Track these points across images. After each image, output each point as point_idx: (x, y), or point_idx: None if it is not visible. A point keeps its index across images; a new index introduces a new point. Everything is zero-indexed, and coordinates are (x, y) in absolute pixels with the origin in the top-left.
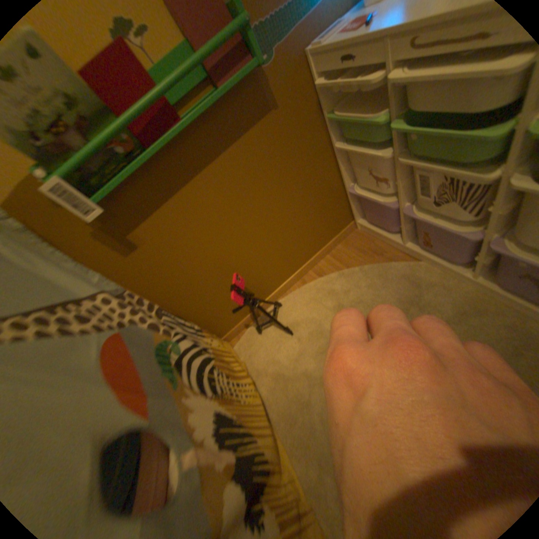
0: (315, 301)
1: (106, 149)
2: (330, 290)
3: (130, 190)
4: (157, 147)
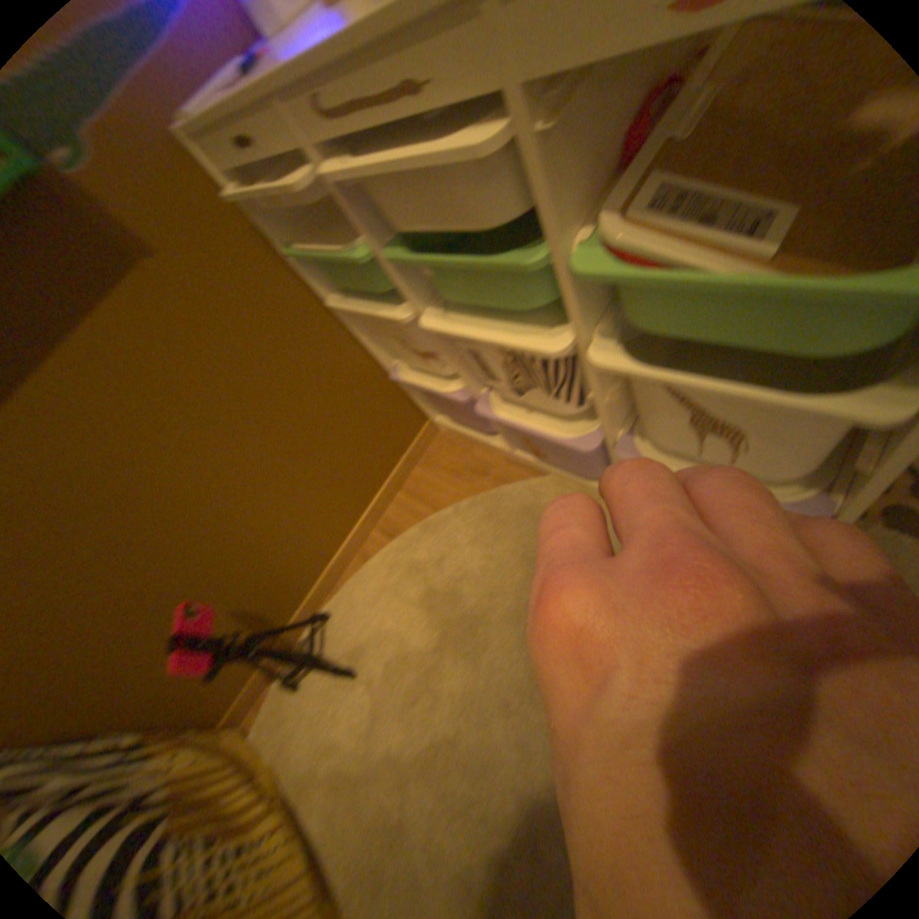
0: (387, 595)
1: None
2: (410, 568)
3: None
4: None
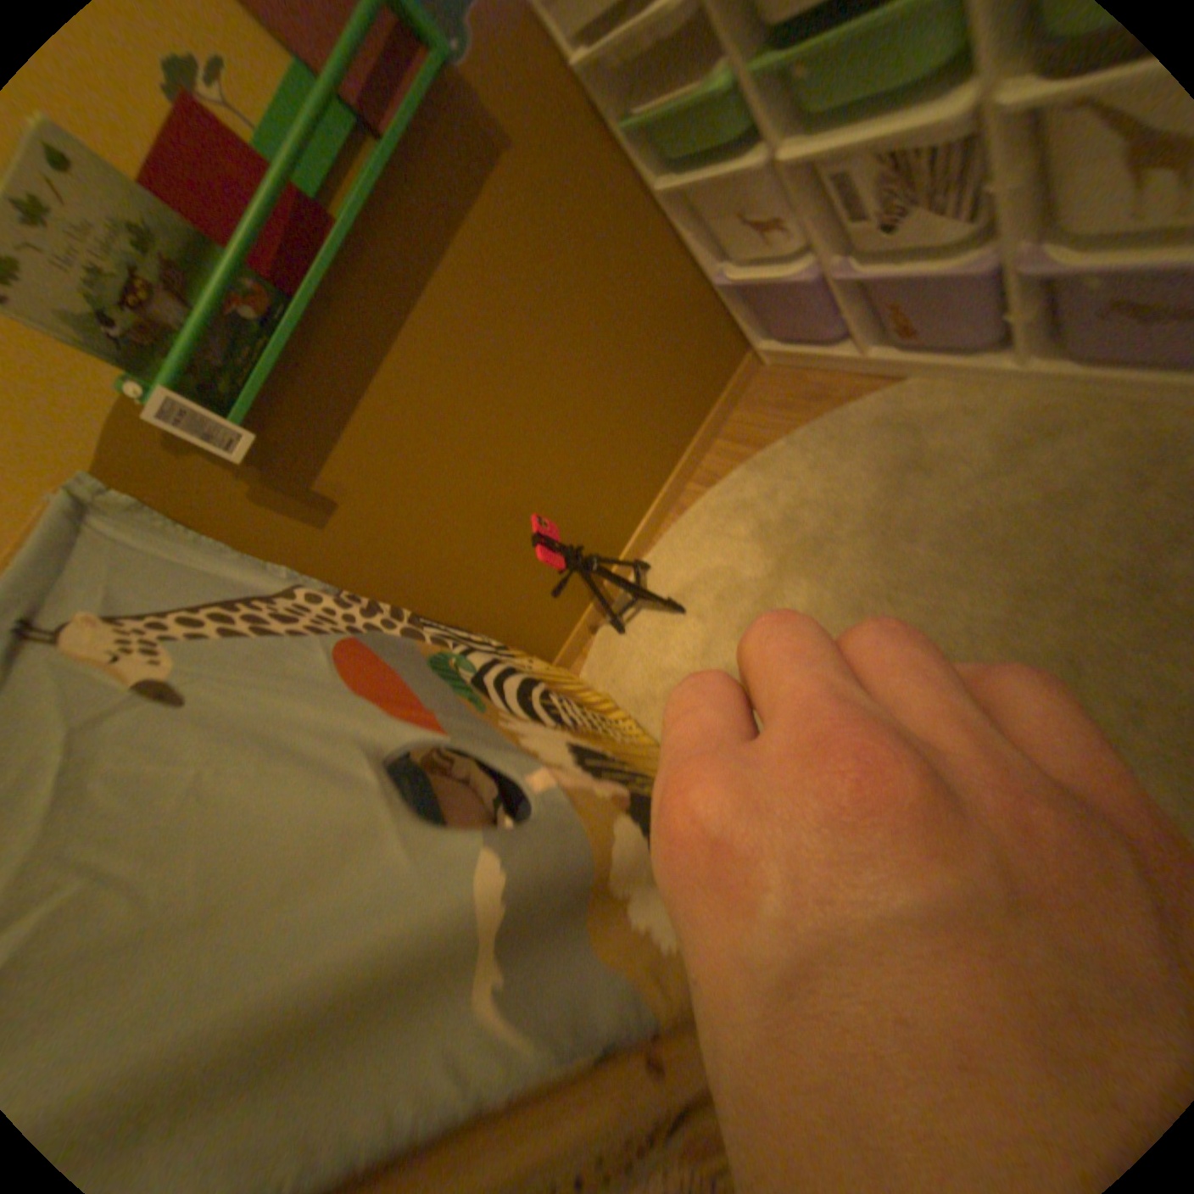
0: (714, 536)
1: (225, 318)
2: (739, 506)
3: (290, 395)
4: (311, 288)
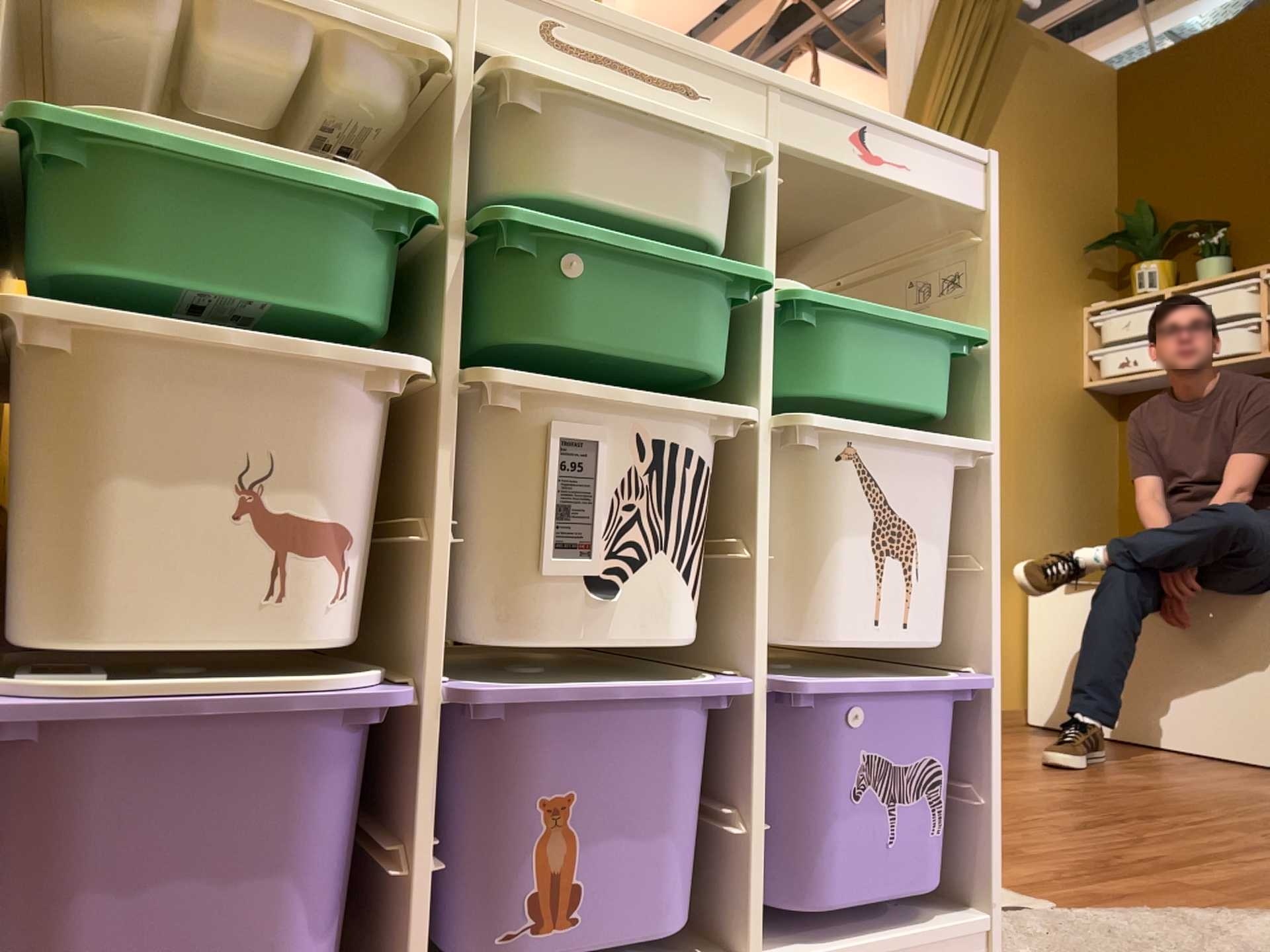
0: None
1: None
2: None
3: None
4: None
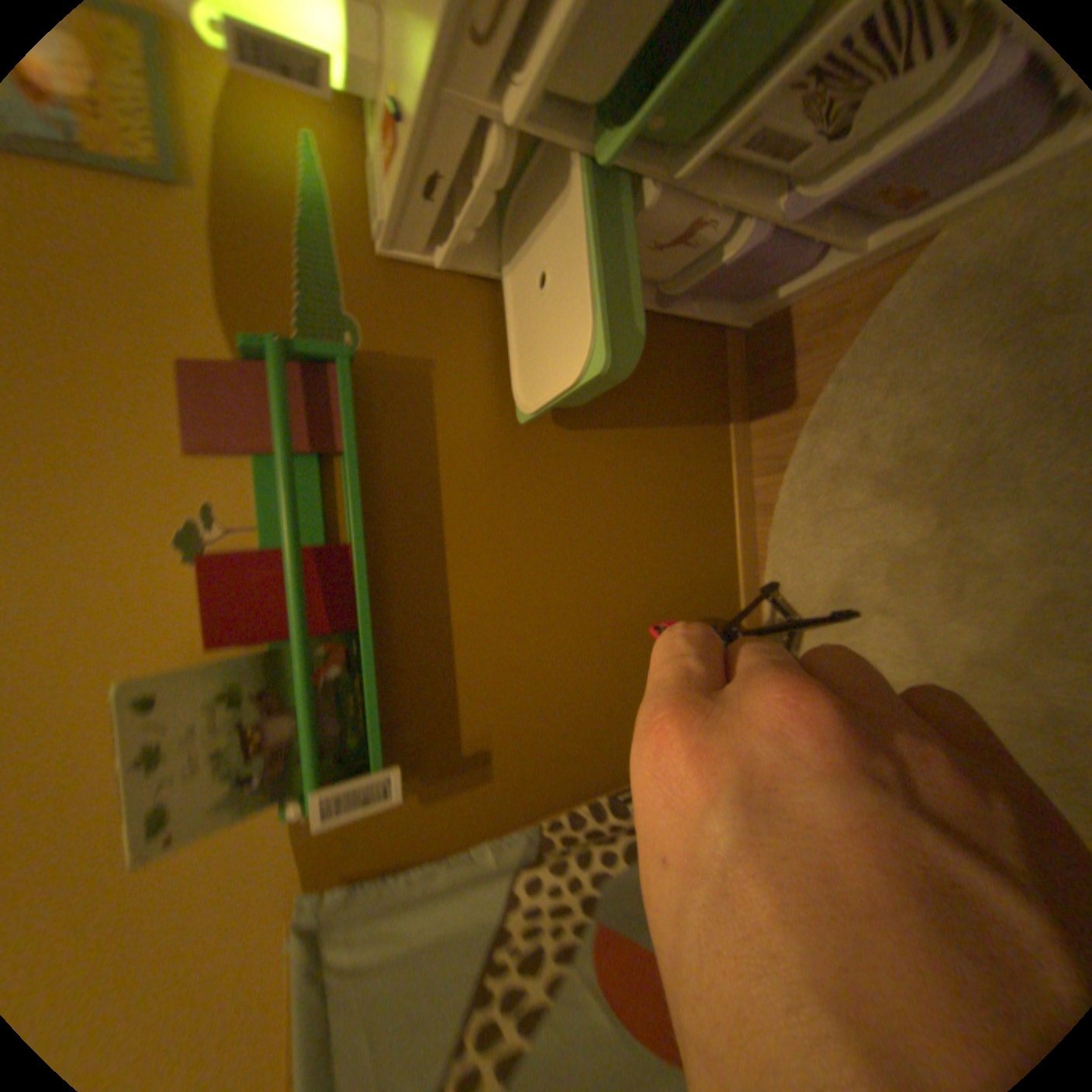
0: (830, 519)
1: (323, 690)
2: (834, 475)
3: (401, 696)
4: (367, 613)
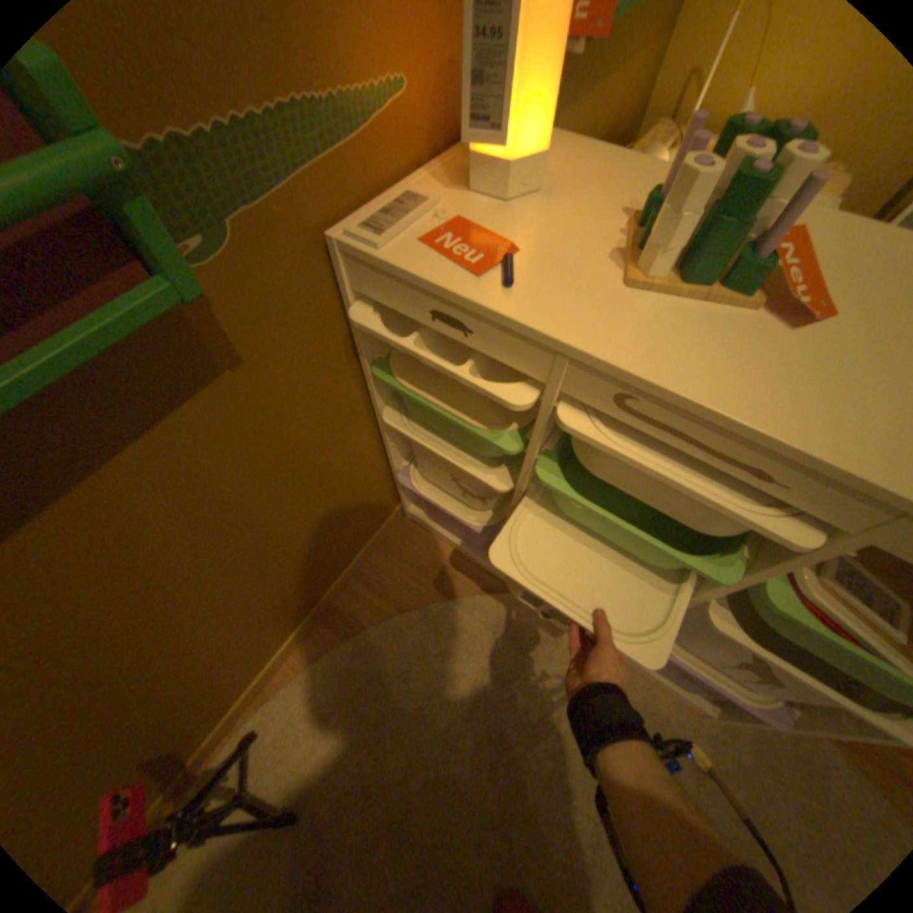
0: (341, 709)
1: None
2: (371, 676)
3: None
4: None
